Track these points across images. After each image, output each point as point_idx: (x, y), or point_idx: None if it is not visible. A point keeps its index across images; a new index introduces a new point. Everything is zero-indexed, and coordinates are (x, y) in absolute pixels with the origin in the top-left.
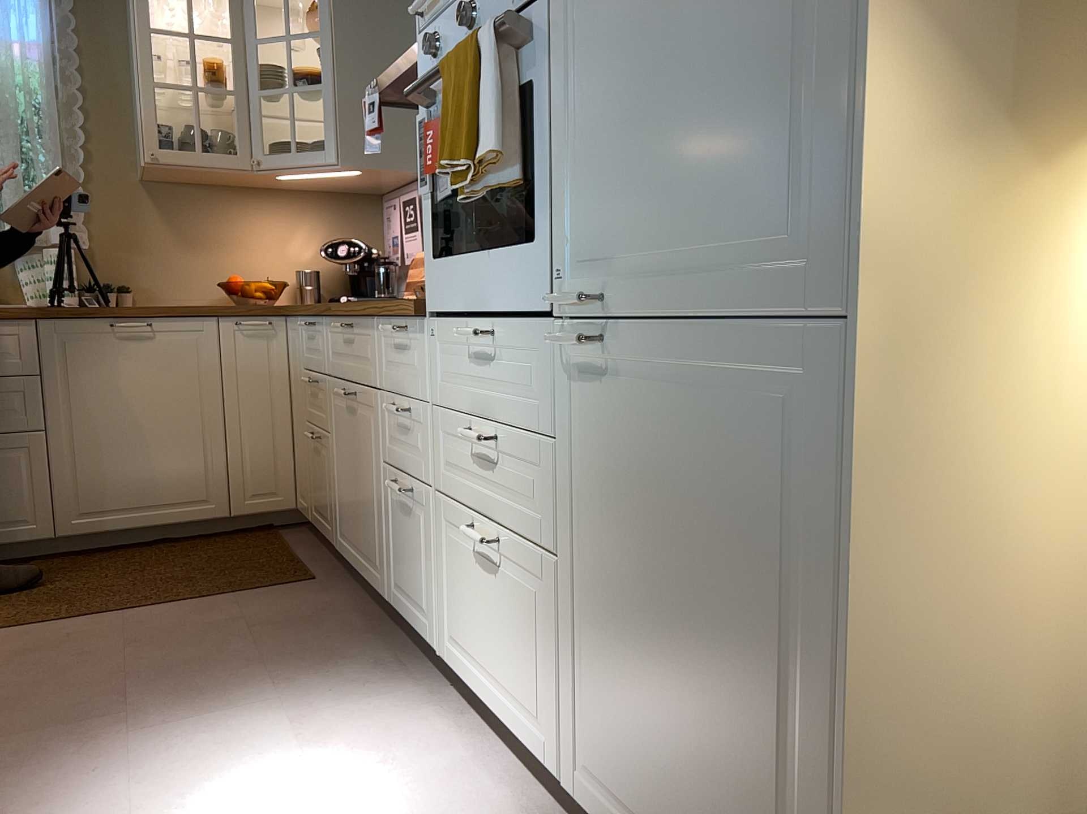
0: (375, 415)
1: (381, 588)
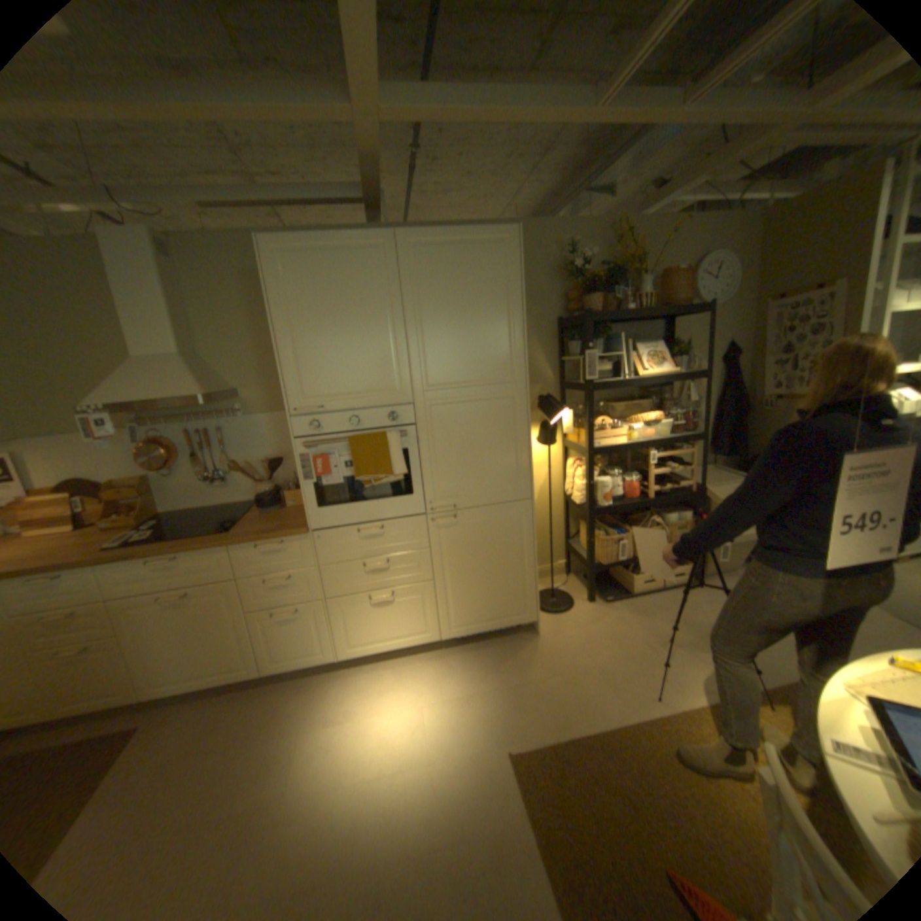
0: (225, 595)
1: (246, 676)
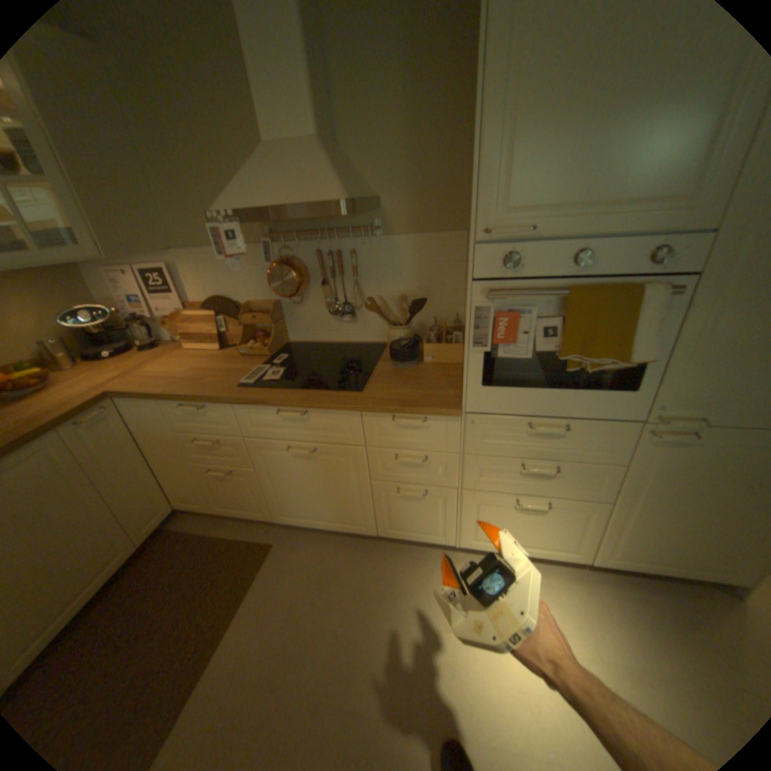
0: (355, 458)
1: (366, 532)
